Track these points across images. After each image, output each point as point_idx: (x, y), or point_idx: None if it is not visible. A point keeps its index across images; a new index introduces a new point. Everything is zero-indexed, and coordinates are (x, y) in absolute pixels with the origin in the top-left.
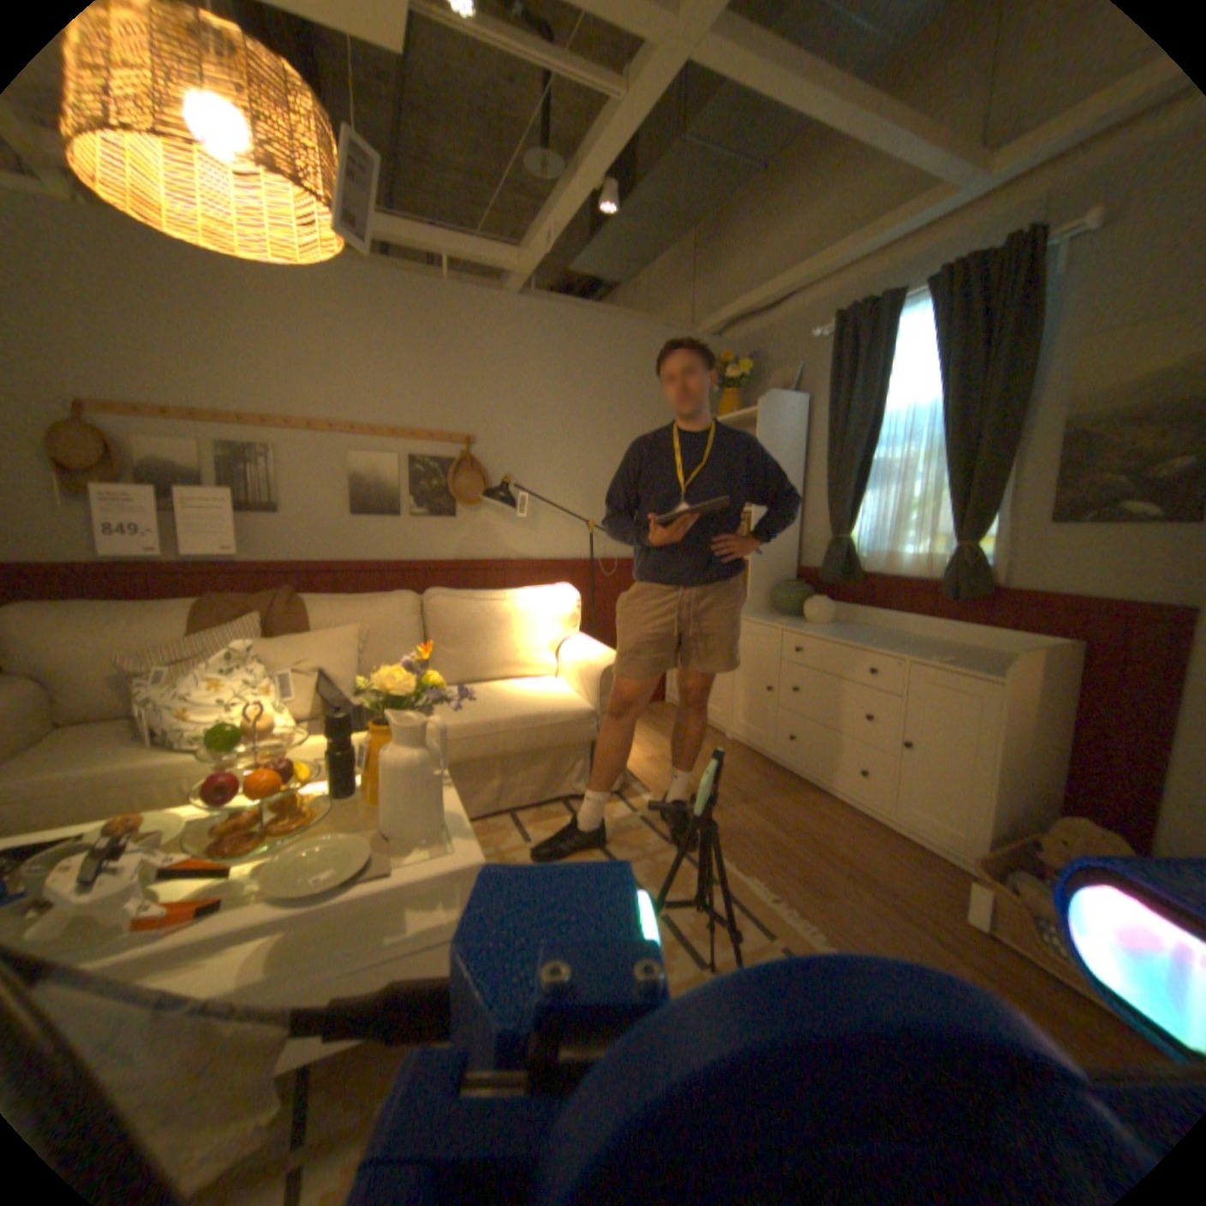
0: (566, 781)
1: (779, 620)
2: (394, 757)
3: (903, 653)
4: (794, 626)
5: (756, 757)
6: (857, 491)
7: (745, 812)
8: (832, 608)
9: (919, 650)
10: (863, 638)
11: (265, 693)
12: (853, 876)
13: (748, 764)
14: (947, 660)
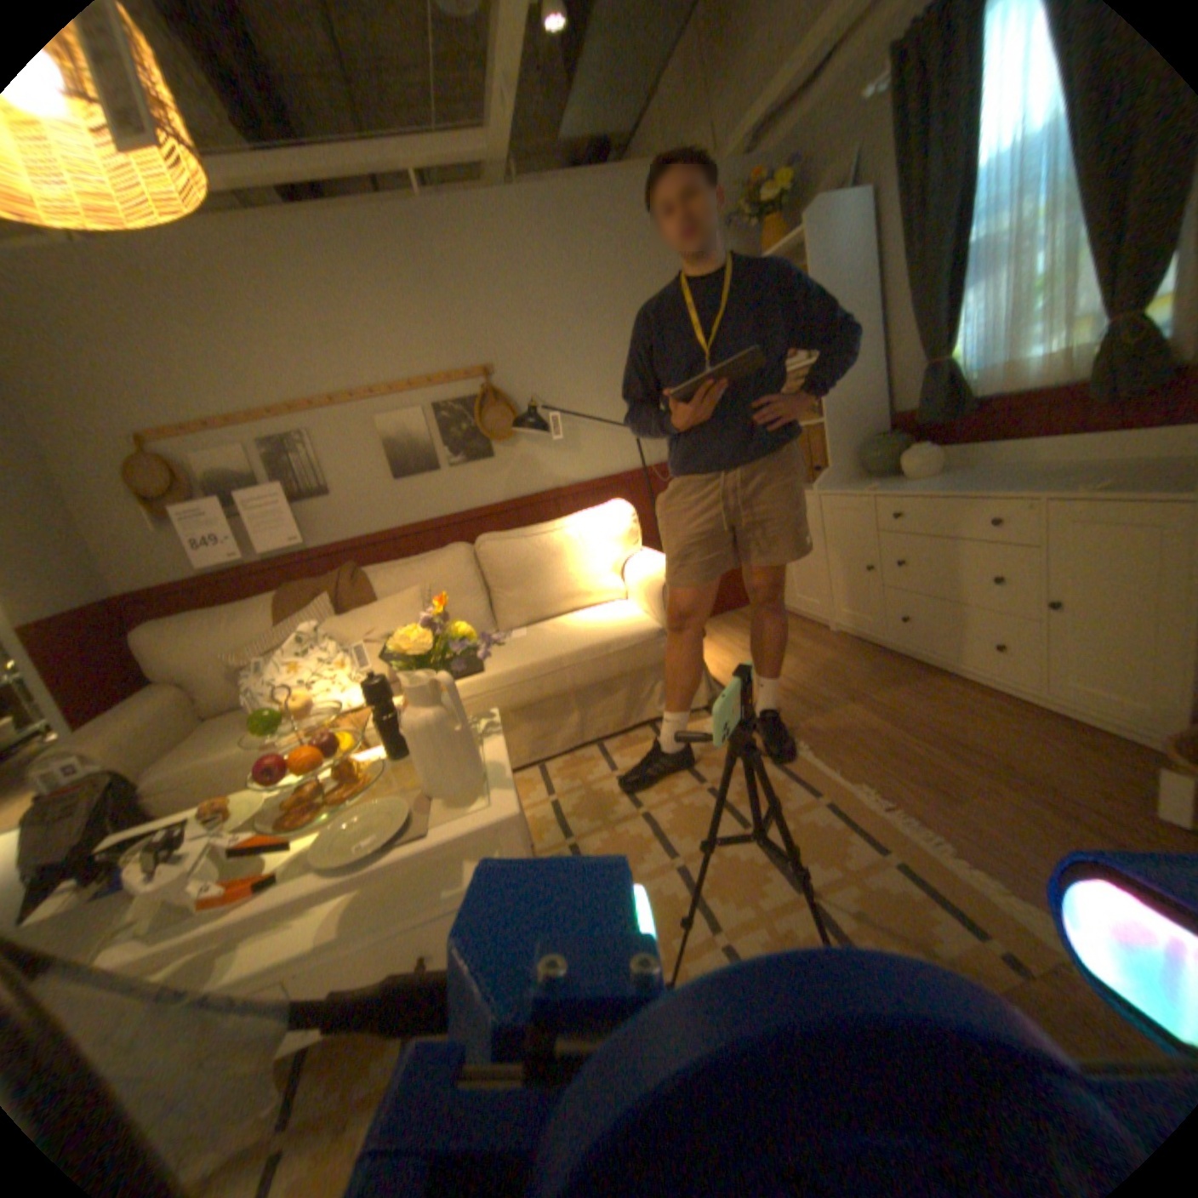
0: (649, 704)
1: (871, 485)
2: (411, 718)
3: (1037, 490)
4: (889, 487)
5: (866, 646)
6: (954, 292)
7: (853, 711)
8: (937, 454)
9: (1061, 481)
10: (981, 483)
11: (340, 666)
12: (992, 770)
13: (857, 656)
14: (1102, 485)
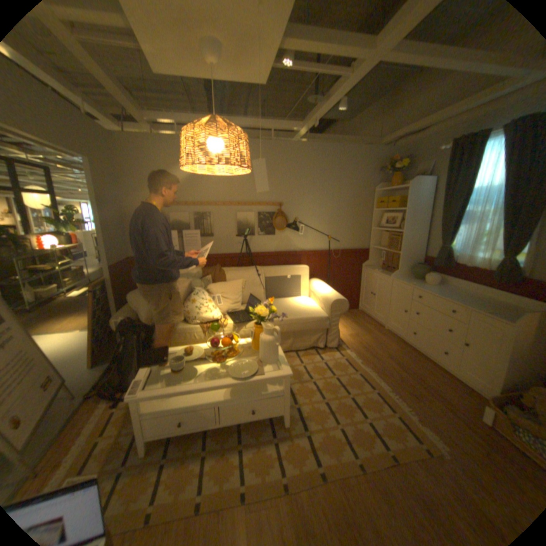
0: (316, 342)
1: (412, 282)
2: (264, 338)
3: (469, 306)
4: (419, 286)
5: (397, 338)
6: (457, 225)
7: (389, 362)
8: (438, 279)
9: (477, 304)
10: (451, 295)
11: (216, 305)
12: (434, 394)
13: (394, 341)
14: (489, 312)
